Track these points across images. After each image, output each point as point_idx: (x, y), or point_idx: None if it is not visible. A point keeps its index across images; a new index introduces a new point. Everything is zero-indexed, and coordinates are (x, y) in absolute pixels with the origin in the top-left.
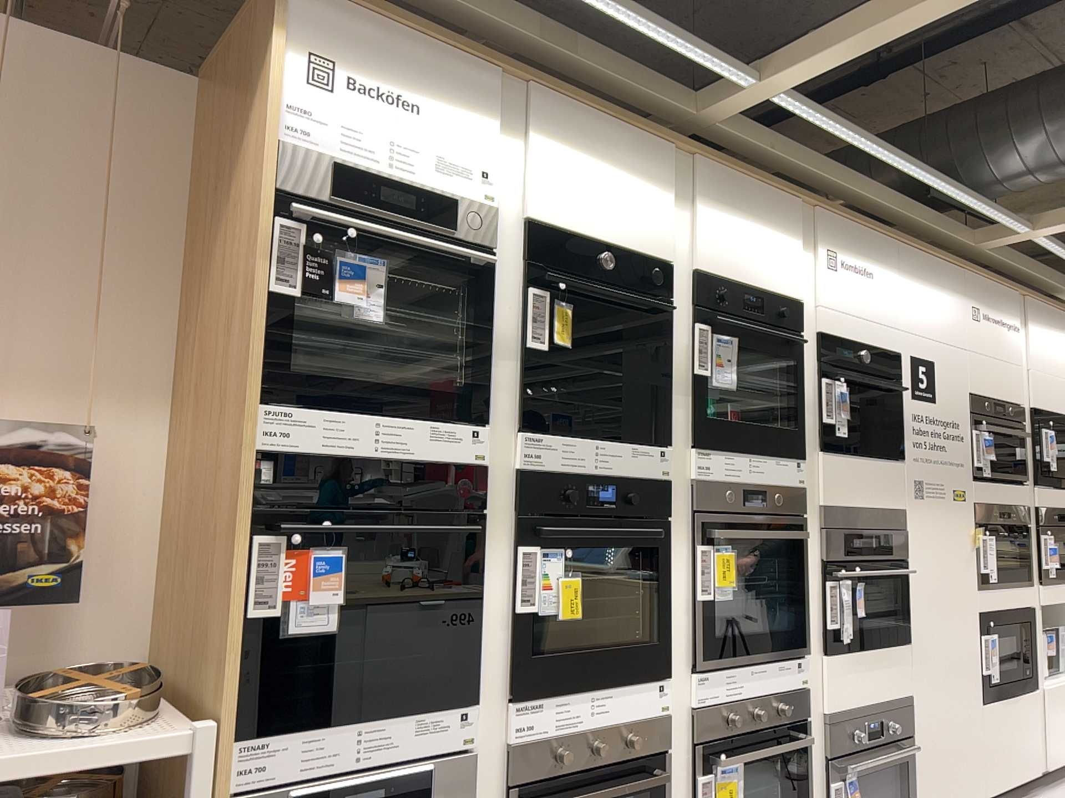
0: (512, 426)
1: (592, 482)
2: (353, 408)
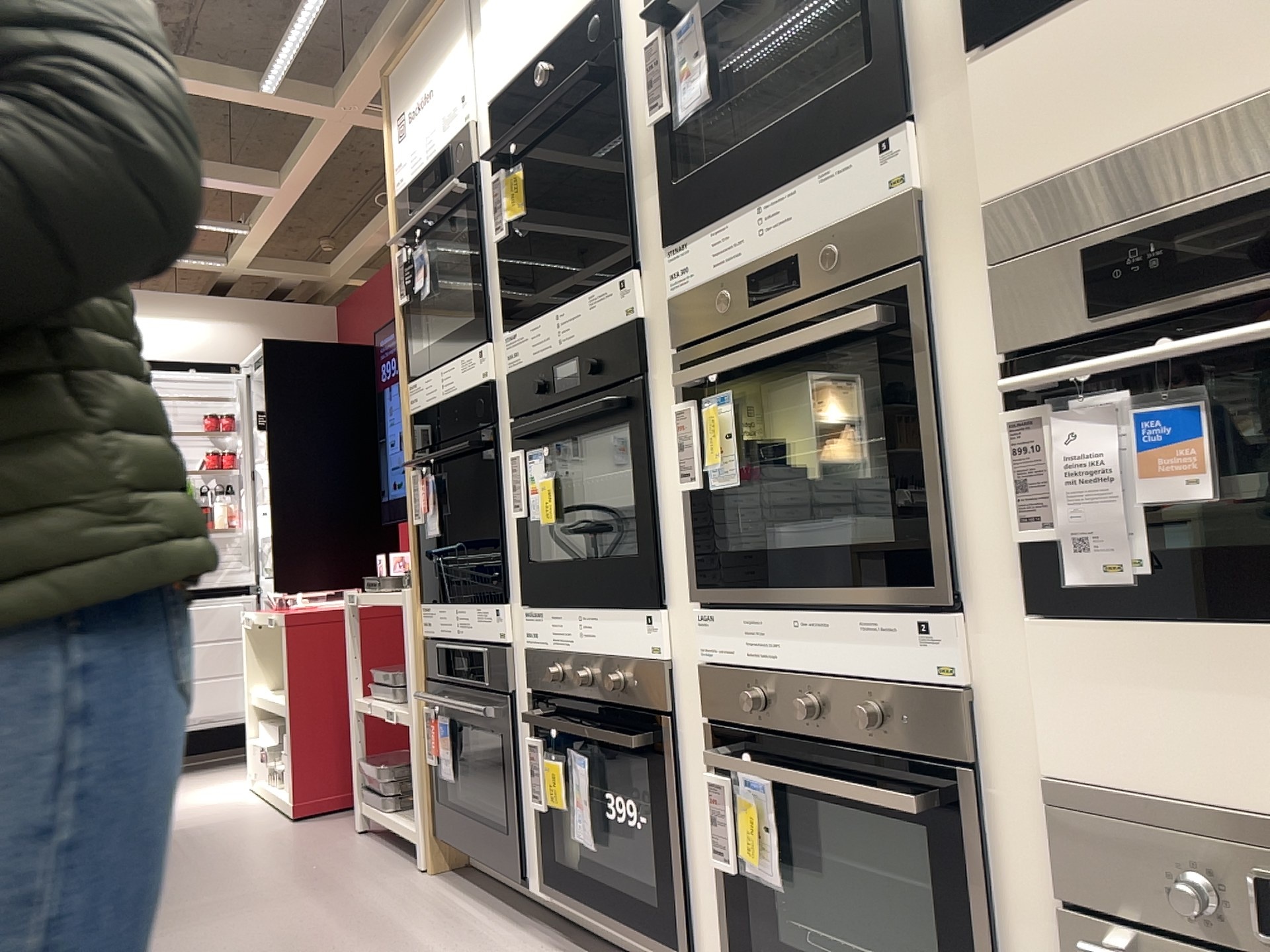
0: (504, 331)
1: (561, 363)
2: (428, 369)
